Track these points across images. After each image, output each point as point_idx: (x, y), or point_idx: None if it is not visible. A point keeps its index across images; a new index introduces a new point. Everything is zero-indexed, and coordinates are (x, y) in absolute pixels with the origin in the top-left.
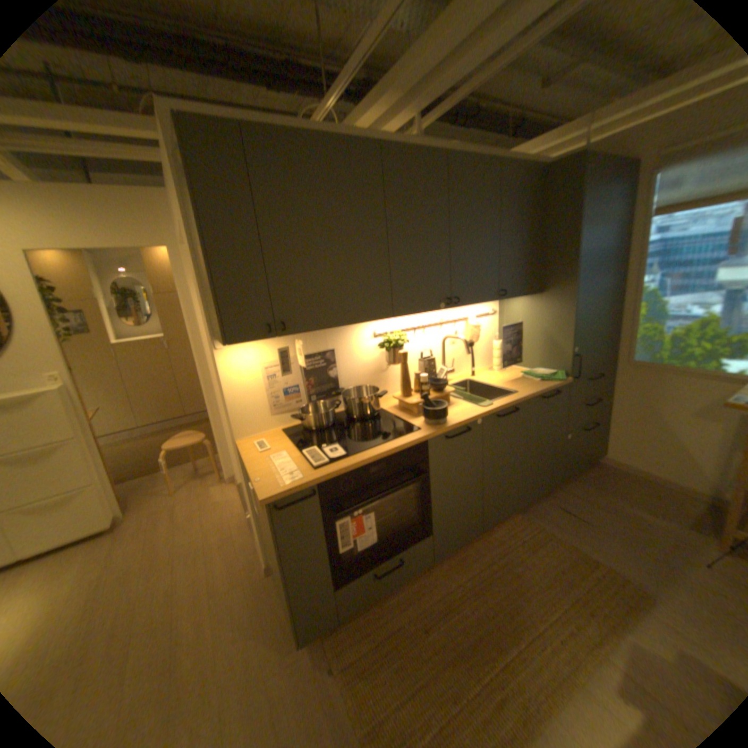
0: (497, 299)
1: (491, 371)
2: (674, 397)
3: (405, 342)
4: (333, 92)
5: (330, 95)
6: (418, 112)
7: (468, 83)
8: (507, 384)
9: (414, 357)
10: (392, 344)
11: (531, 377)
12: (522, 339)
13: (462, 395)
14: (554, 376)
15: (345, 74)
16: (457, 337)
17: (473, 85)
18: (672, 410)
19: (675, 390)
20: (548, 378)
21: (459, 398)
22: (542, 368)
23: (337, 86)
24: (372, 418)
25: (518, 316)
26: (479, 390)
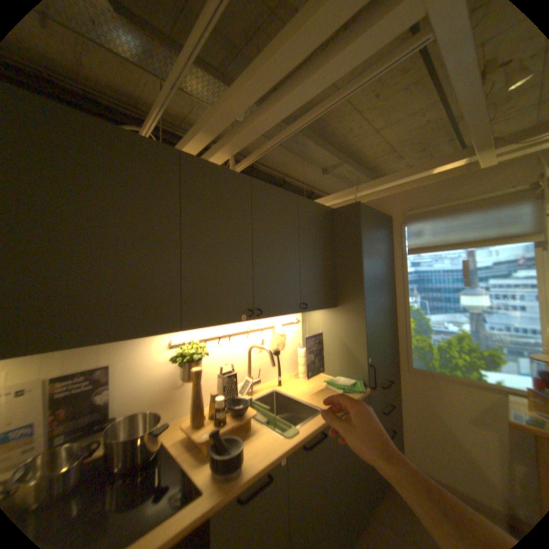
0: (299, 311)
1: (297, 379)
2: (451, 404)
3: (206, 353)
4: (151, 118)
5: (148, 122)
6: (232, 155)
7: (271, 141)
8: (313, 397)
9: (216, 369)
10: (187, 358)
11: (334, 387)
12: (323, 347)
13: (267, 415)
14: (354, 388)
15: (159, 102)
16: (262, 347)
17: (275, 142)
18: (452, 417)
19: (450, 397)
20: (350, 390)
21: (263, 421)
22: (343, 377)
23: (153, 113)
24: (144, 466)
25: (318, 326)
26: (286, 403)
